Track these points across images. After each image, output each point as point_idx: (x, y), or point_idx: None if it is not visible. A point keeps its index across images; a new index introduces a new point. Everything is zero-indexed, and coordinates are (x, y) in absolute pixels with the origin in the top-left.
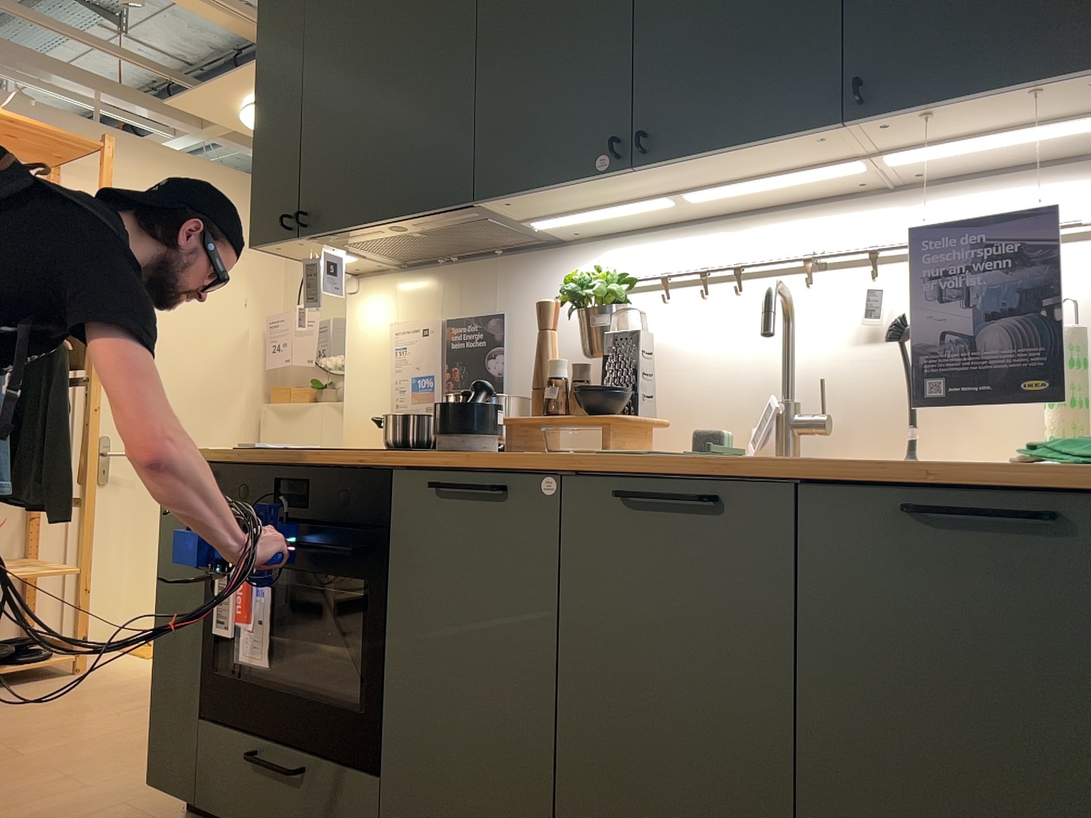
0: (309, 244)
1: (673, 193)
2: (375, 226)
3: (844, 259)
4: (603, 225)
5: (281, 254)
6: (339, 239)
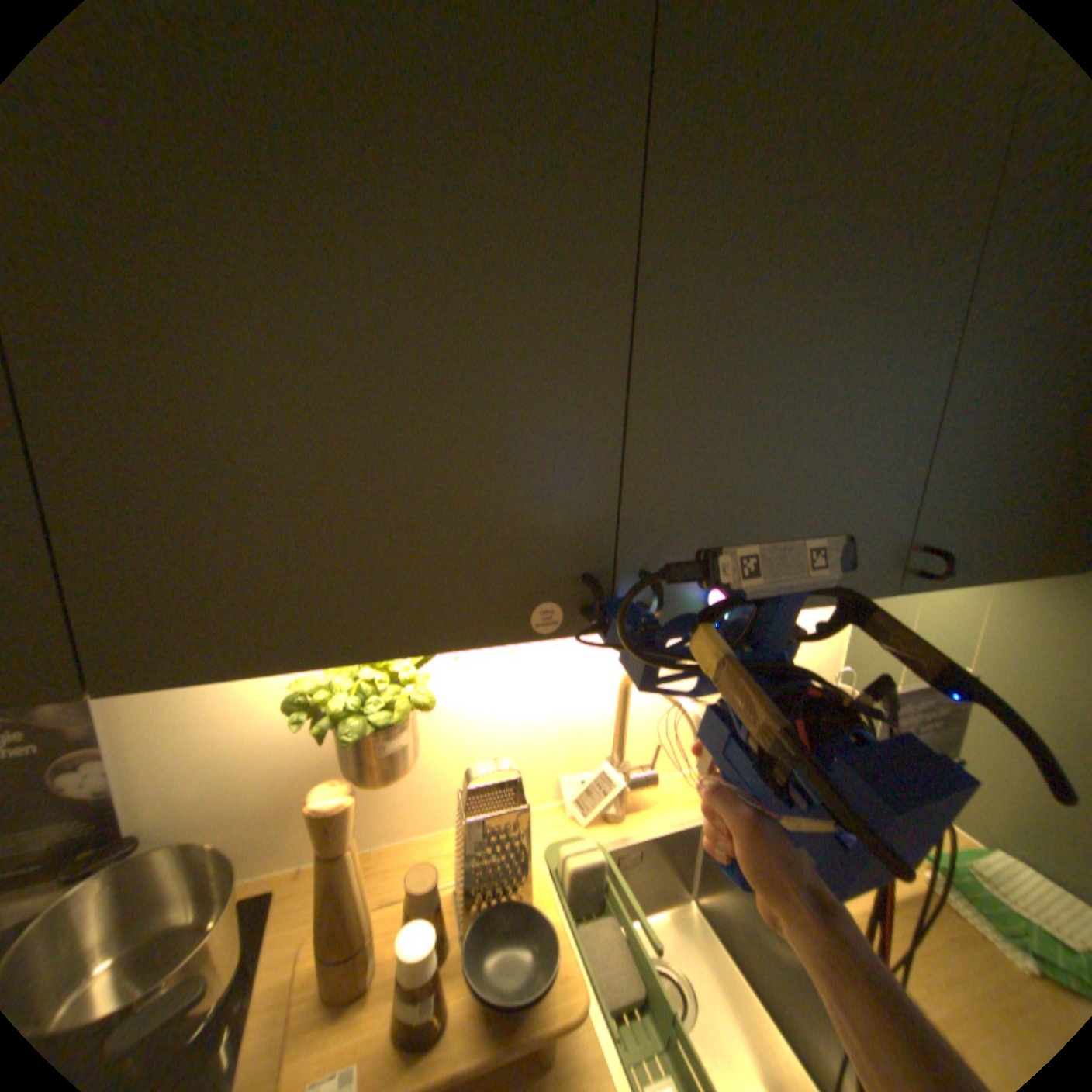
0: None
1: None
2: None
3: None
4: None
5: None
6: None
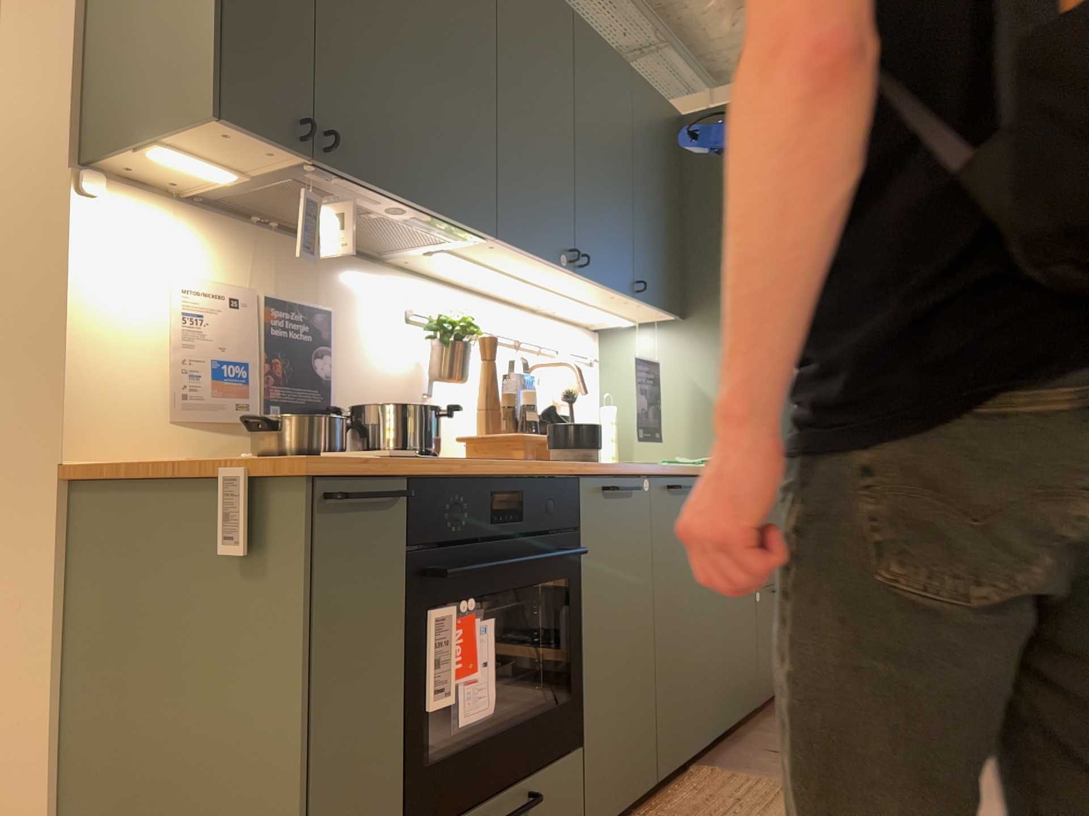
0: (274, 158)
1: (527, 280)
2: (398, 201)
3: (525, 345)
4: (427, 265)
5: (196, 133)
6: (329, 181)
